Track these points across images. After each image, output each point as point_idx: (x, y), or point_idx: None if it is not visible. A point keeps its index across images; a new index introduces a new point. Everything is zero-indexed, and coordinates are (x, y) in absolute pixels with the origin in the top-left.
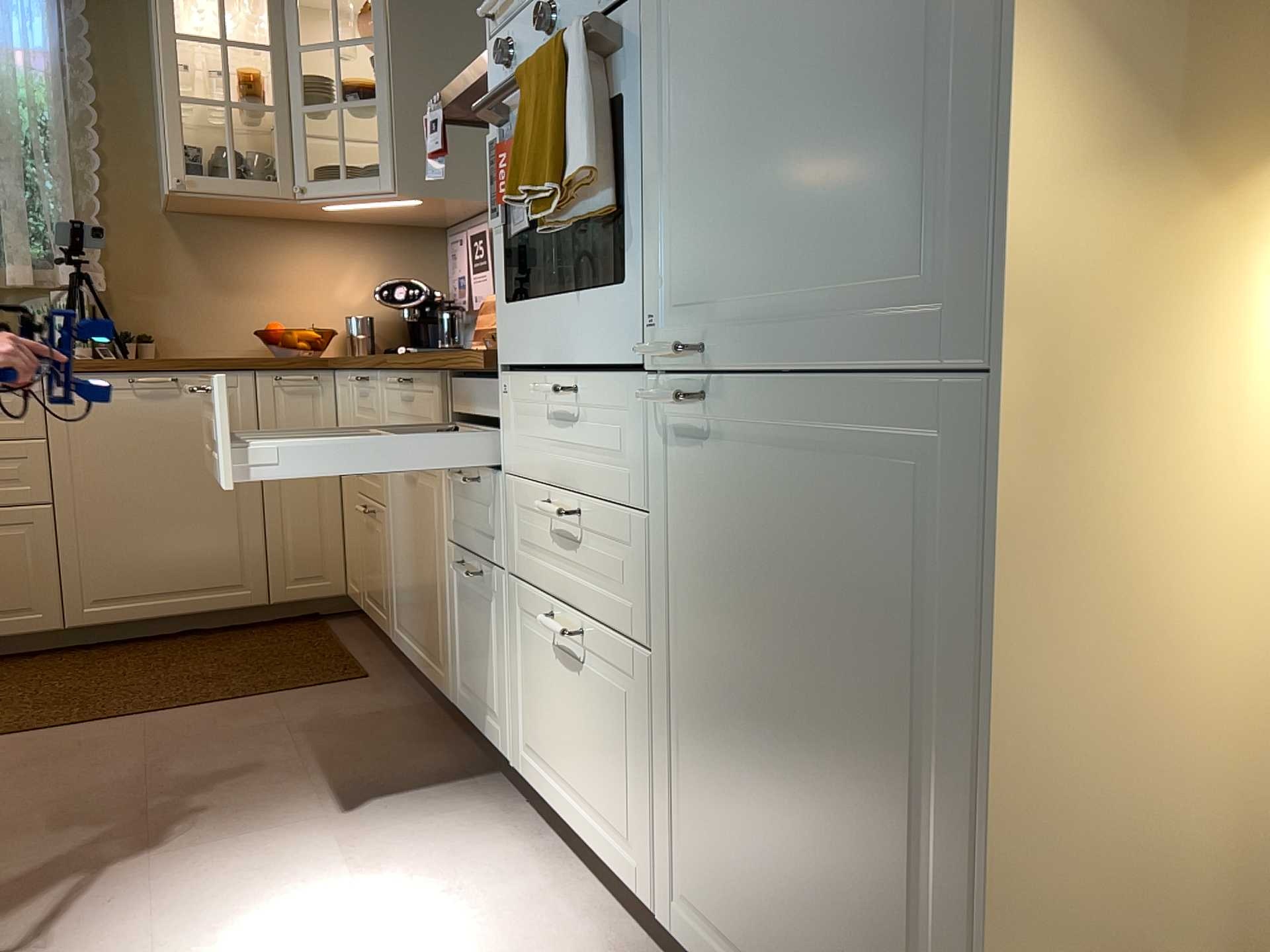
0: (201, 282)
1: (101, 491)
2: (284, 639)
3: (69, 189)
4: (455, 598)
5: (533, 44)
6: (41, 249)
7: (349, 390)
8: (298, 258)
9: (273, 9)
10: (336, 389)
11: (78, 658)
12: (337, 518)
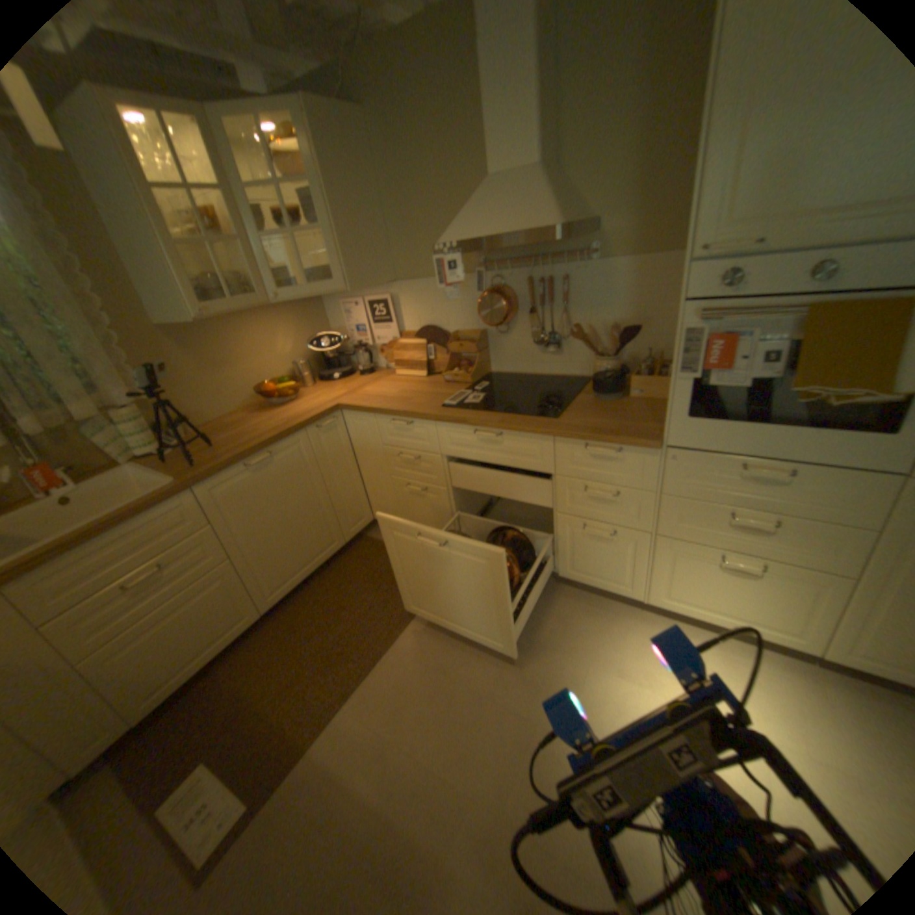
0: (197, 370)
1: (252, 537)
2: (367, 558)
3: (85, 332)
4: (566, 536)
5: (774, 280)
6: (76, 384)
7: (372, 424)
8: (248, 335)
9: (208, 154)
10: (346, 421)
11: (275, 625)
12: (361, 486)
